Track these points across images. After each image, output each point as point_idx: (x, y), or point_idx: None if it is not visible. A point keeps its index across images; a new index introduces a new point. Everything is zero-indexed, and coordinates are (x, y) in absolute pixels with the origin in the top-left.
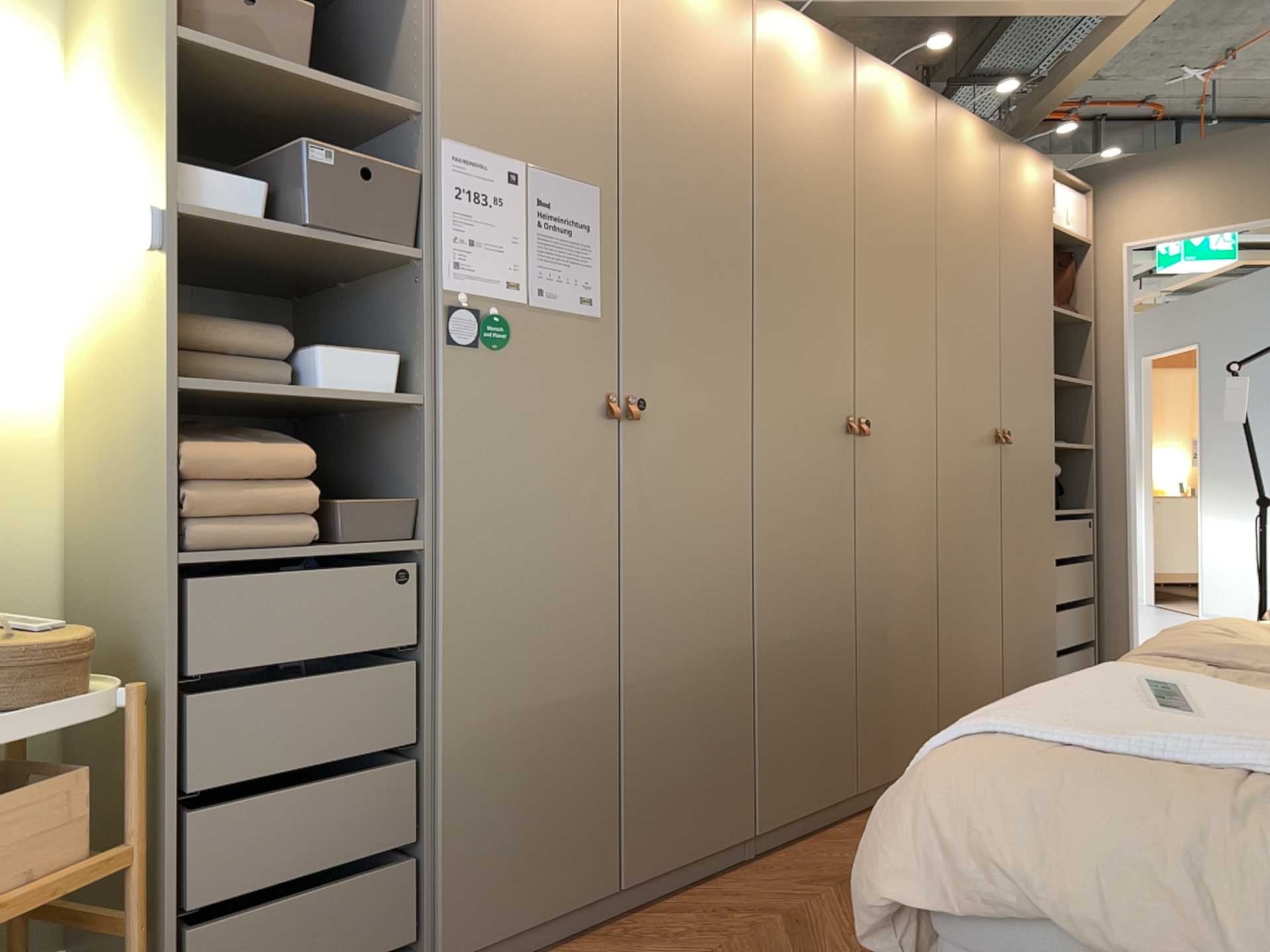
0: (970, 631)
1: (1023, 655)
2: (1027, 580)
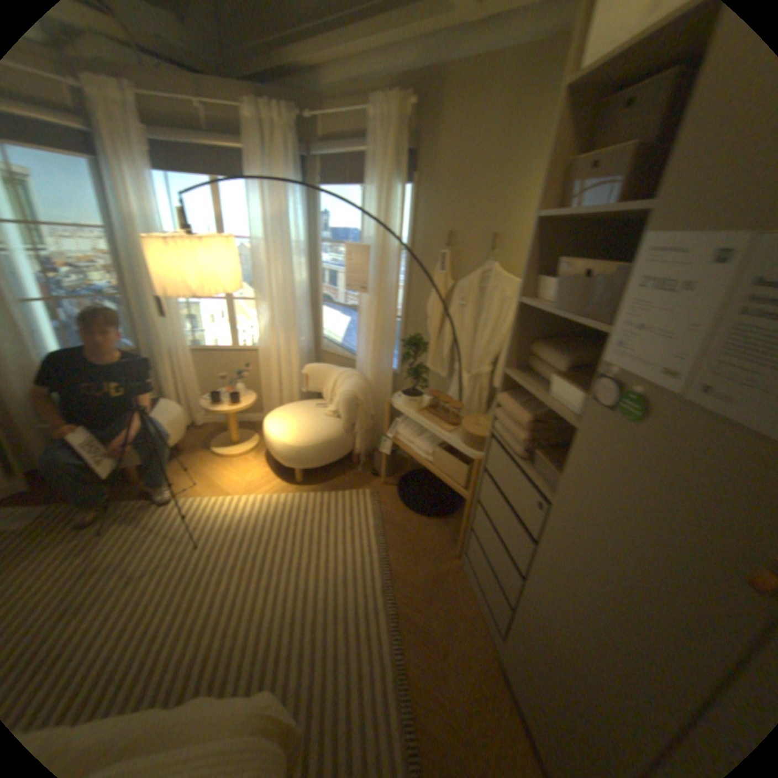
0: None
1: None
2: None
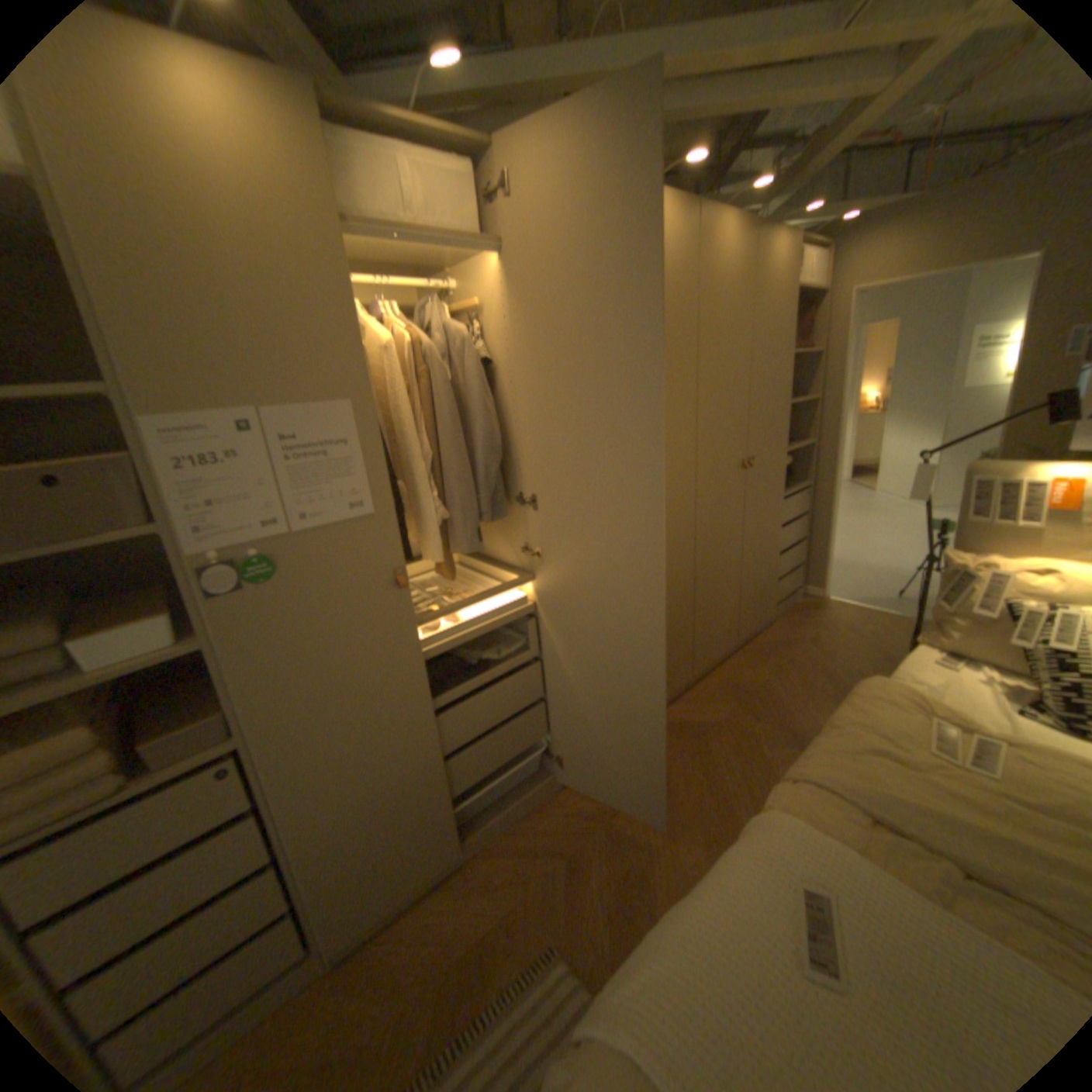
0: (725, 594)
1: (761, 592)
2: (768, 546)
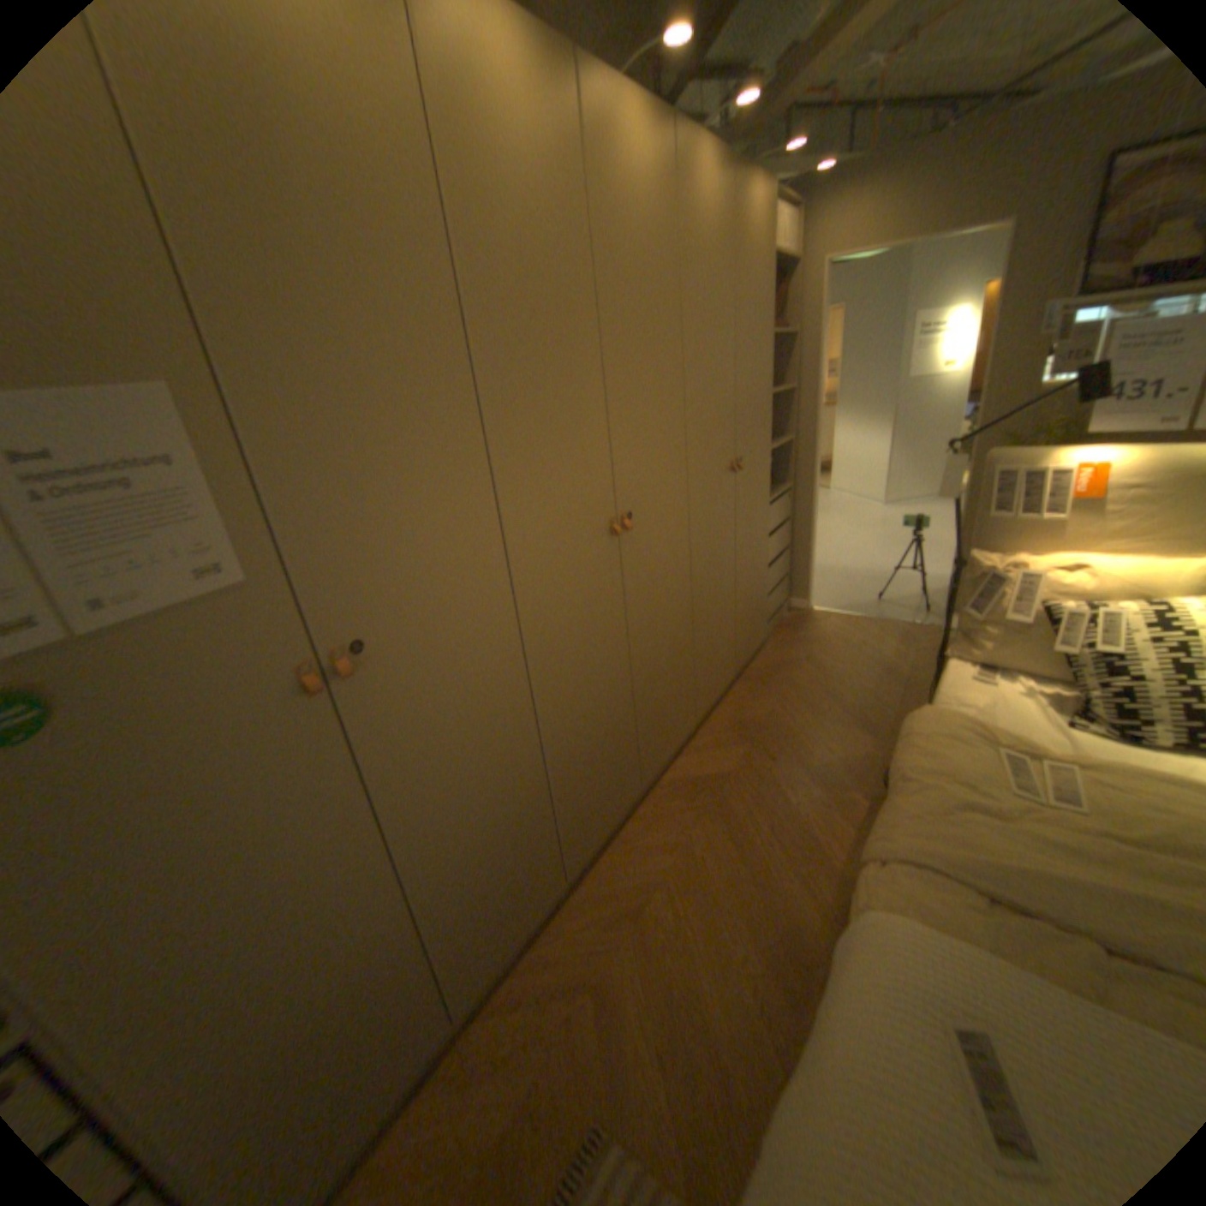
0: (721, 620)
1: (753, 612)
2: (757, 559)
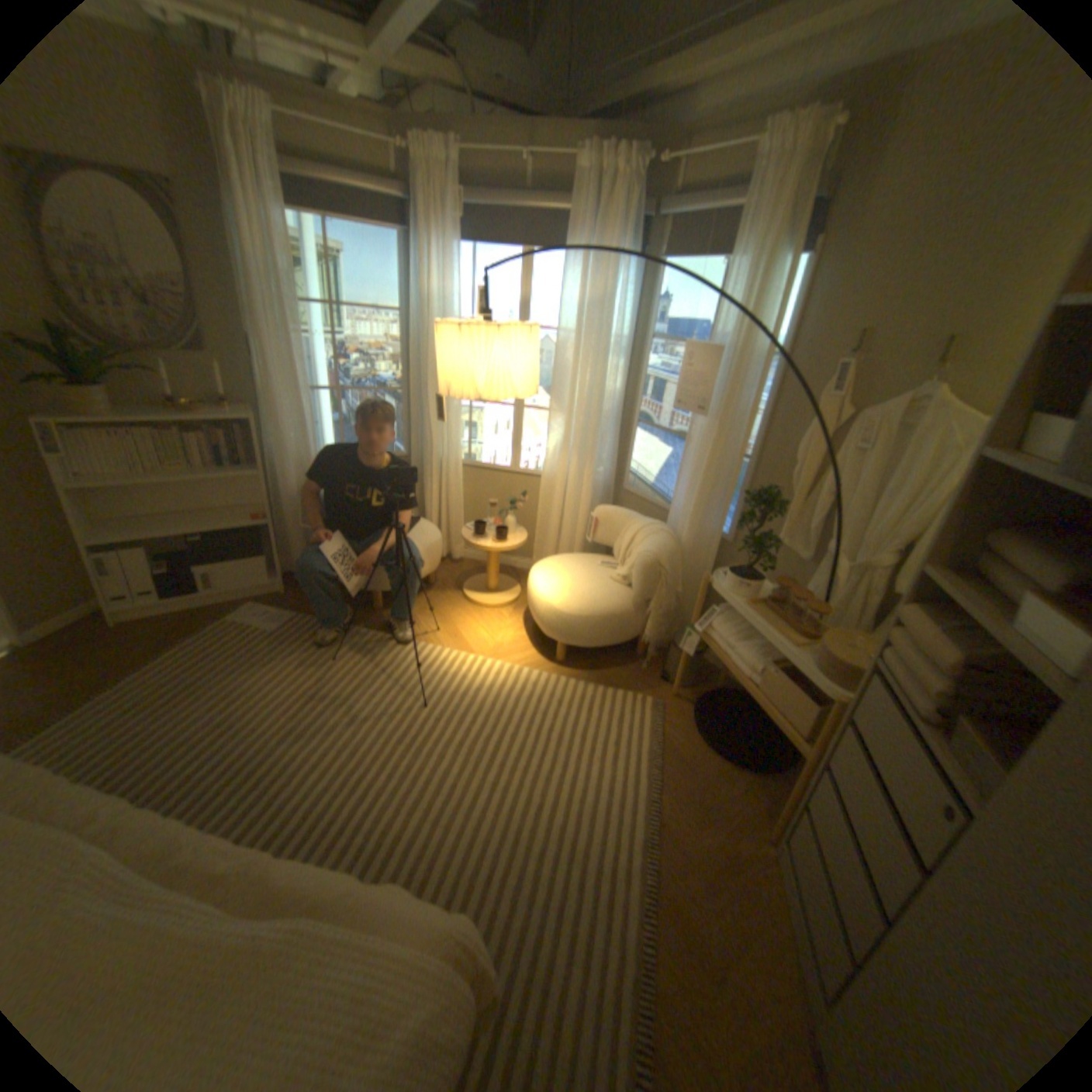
0: None
1: None
2: None
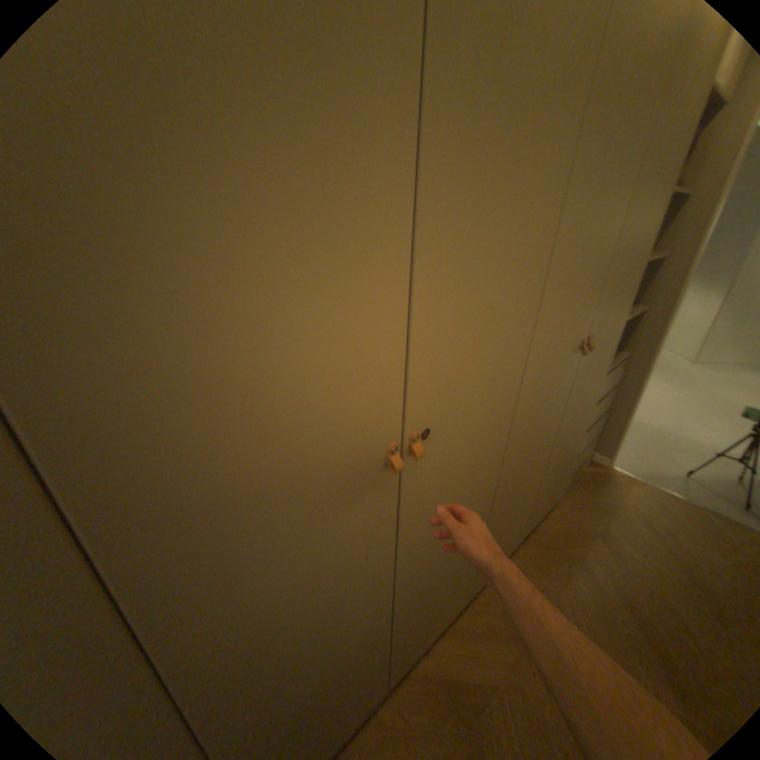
0: (524, 501)
1: (559, 481)
2: (578, 433)
